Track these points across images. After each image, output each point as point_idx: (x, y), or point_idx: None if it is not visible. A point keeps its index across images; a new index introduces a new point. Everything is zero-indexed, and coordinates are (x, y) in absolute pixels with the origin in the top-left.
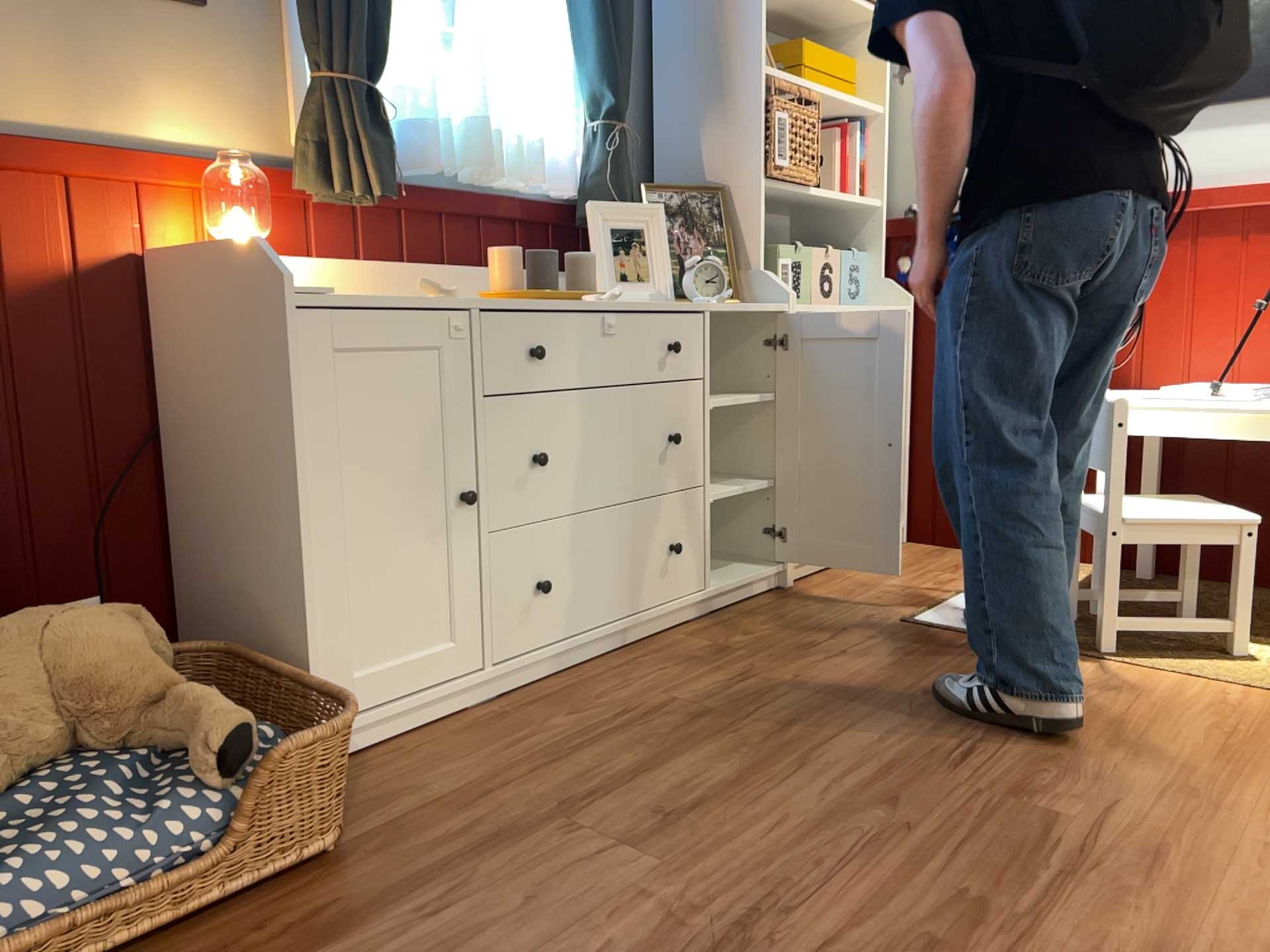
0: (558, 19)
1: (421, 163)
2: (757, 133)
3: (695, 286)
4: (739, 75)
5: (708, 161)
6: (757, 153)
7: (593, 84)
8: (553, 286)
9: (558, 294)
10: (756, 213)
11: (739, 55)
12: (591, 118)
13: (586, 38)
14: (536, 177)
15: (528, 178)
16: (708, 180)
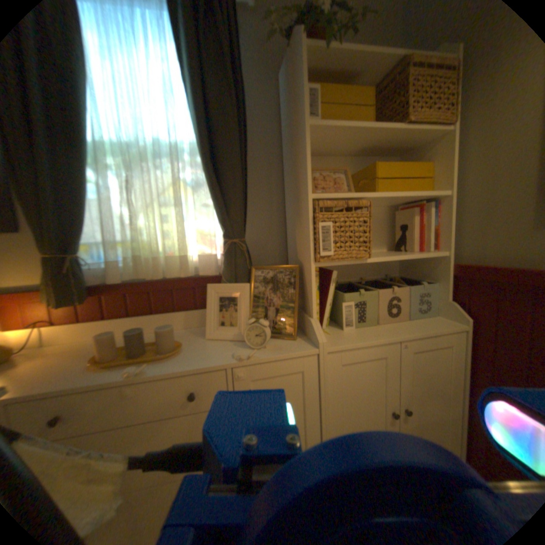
0: (206, 191)
1: (111, 280)
2: (311, 236)
3: (249, 338)
4: (304, 200)
5: (299, 247)
6: (312, 248)
7: (220, 221)
8: (138, 350)
9: (122, 363)
10: (312, 284)
11: (304, 188)
12: (226, 236)
13: (214, 199)
14: (183, 274)
15: (181, 274)
16: (300, 258)
